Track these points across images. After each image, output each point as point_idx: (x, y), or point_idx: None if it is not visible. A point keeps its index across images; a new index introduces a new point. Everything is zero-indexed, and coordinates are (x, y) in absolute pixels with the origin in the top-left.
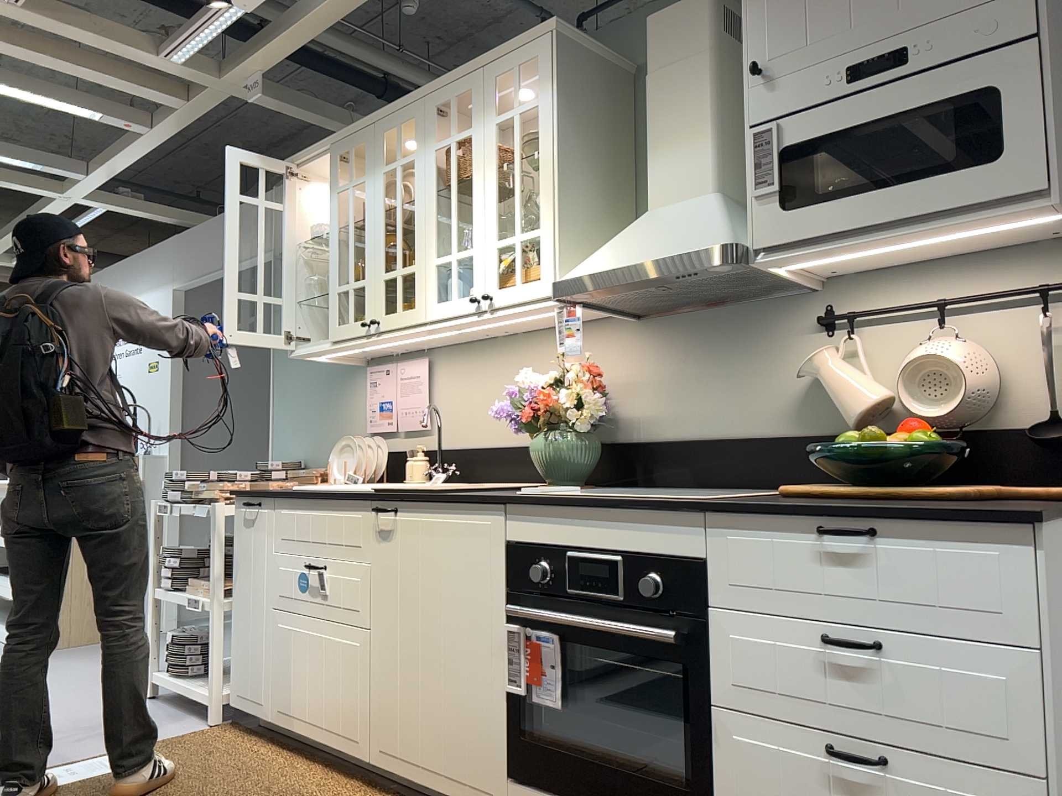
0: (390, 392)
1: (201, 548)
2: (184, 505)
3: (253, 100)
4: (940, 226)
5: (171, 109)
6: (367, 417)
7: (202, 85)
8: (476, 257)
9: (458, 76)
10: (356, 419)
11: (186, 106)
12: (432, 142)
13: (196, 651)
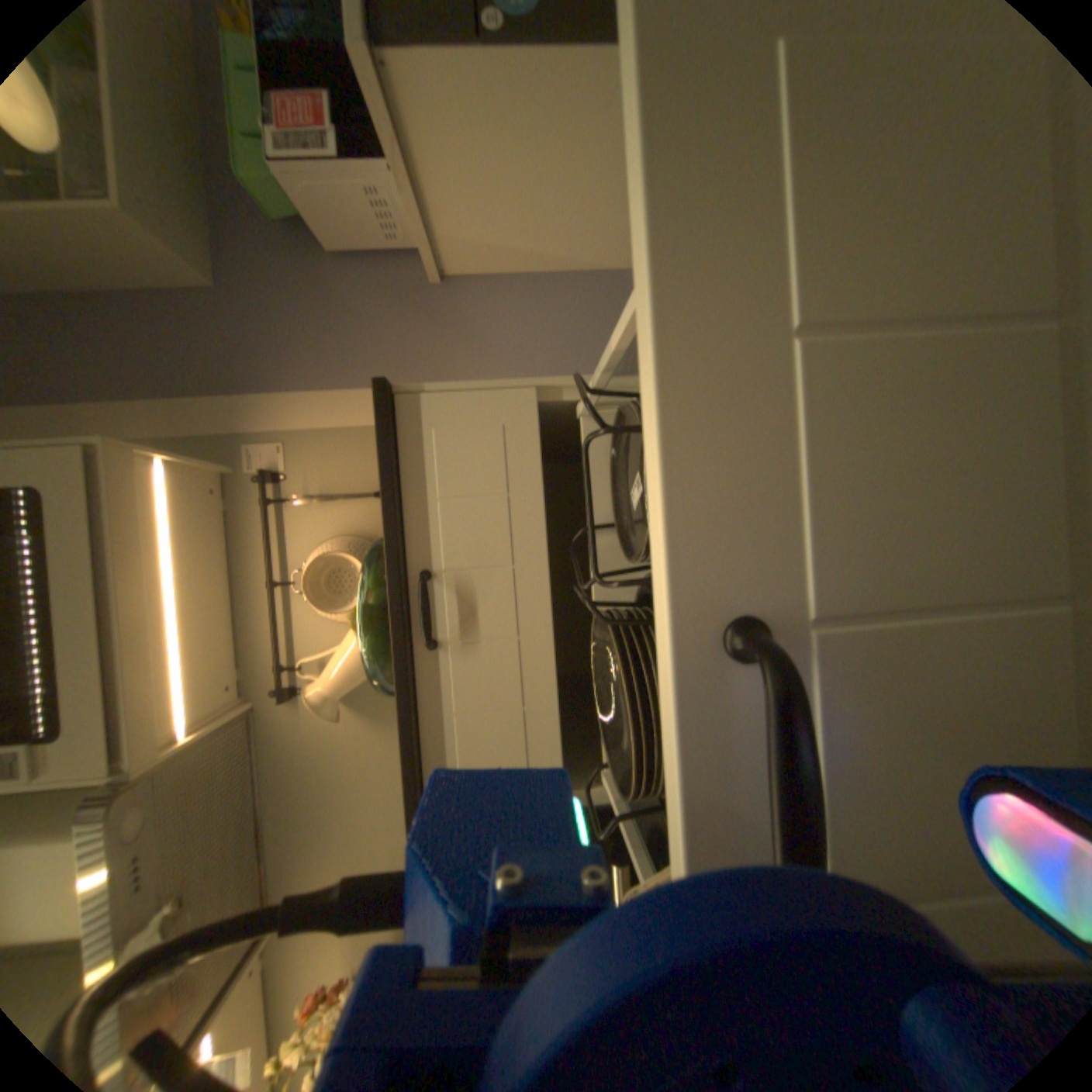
0: None
1: None
2: None
3: None
4: (101, 543)
5: None
6: None
7: None
8: None
9: None
10: None
11: None
12: None
13: None
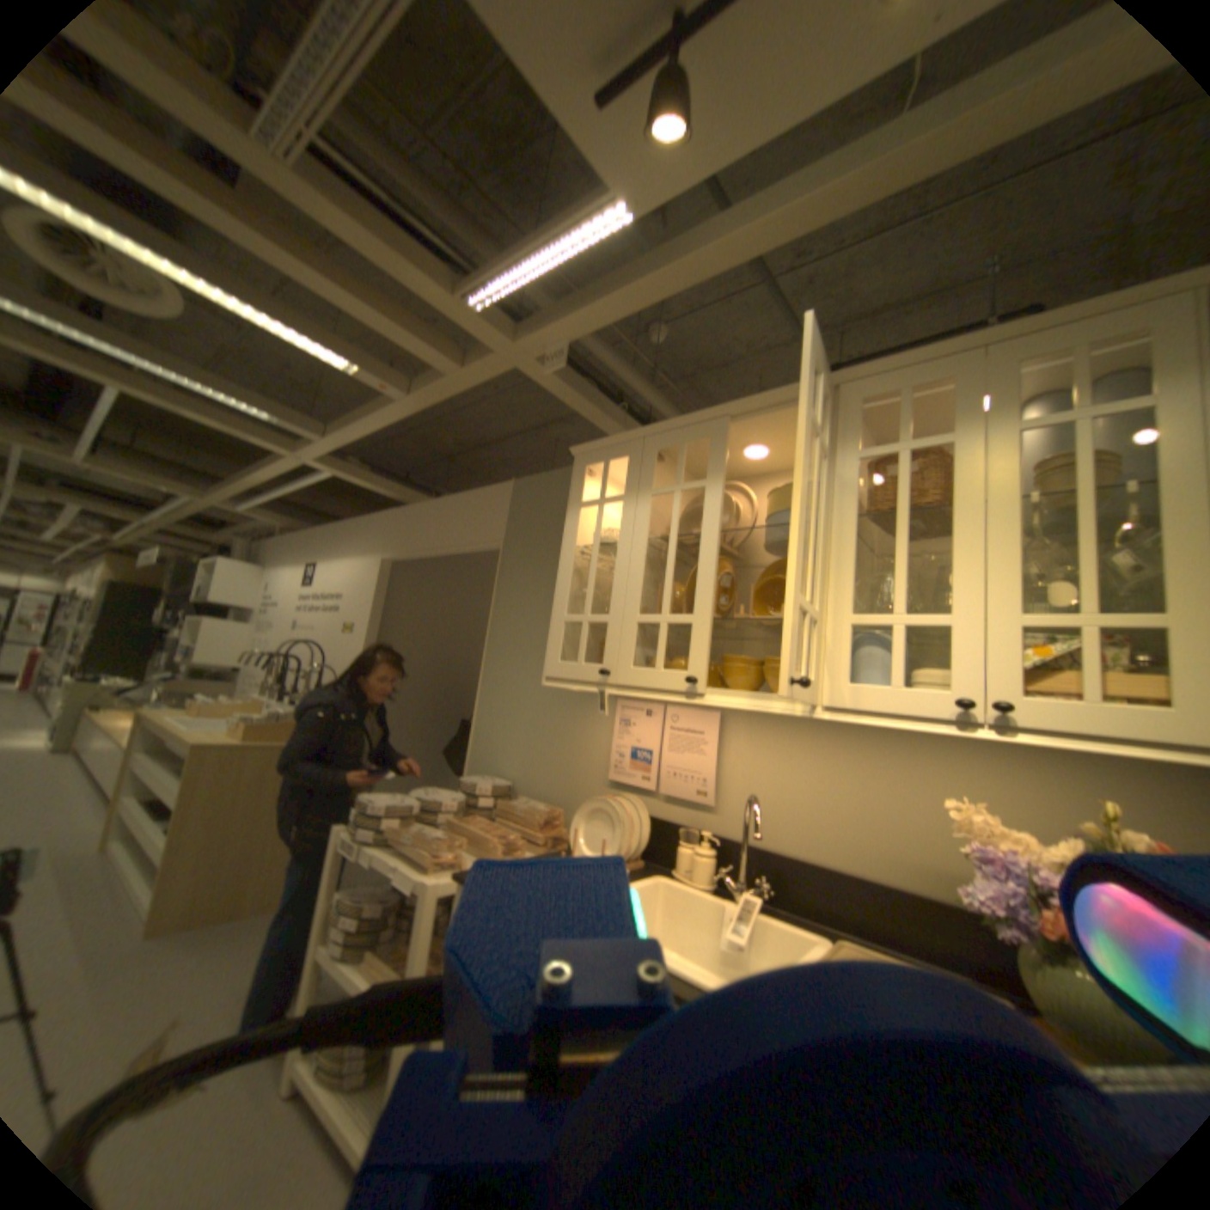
0: (653, 740)
1: (386, 896)
2: (379, 853)
3: (551, 370)
4: None
5: (437, 371)
6: (615, 761)
7: (489, 344)
8: (965, 629)
9: (927, 353)
10: (594, 756)
11: (457, 370)
12: (856, 444)
13: (361, 1056)
